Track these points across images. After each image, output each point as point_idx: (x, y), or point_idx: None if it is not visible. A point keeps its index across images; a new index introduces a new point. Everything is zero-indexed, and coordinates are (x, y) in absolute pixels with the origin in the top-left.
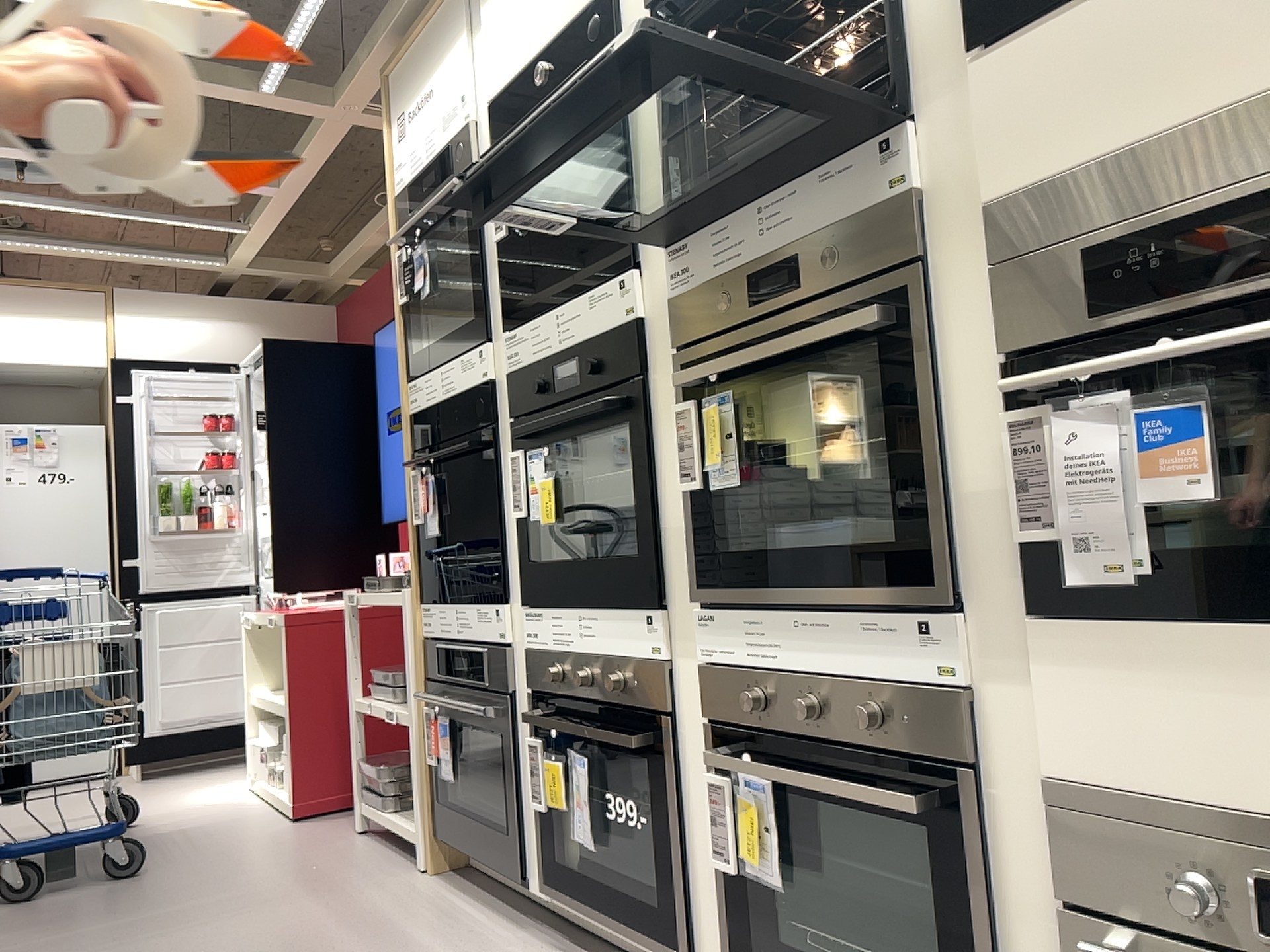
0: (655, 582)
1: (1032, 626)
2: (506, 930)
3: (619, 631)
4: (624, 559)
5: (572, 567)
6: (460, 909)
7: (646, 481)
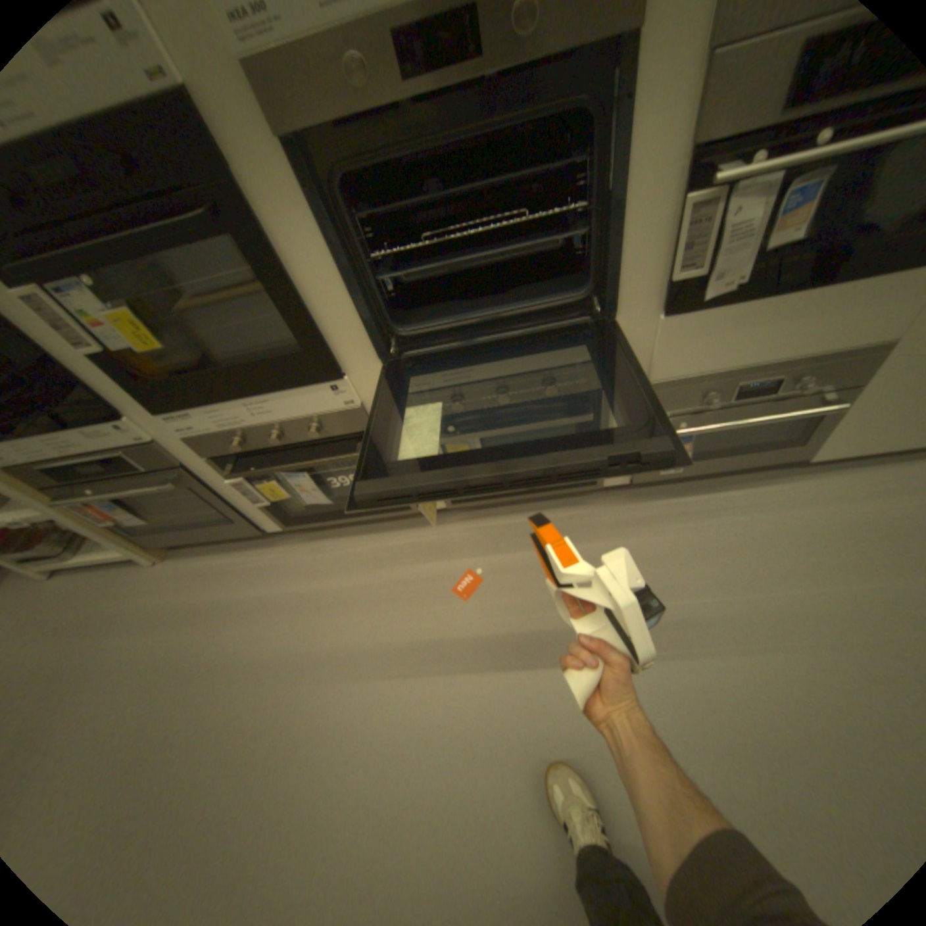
0: (328, 363)
1: (662, 321)
2: (265, 554)
3: (298, 401)
4: (274, 353)
5: (186, 368)
6: (219, 566)
7: (286, 290)
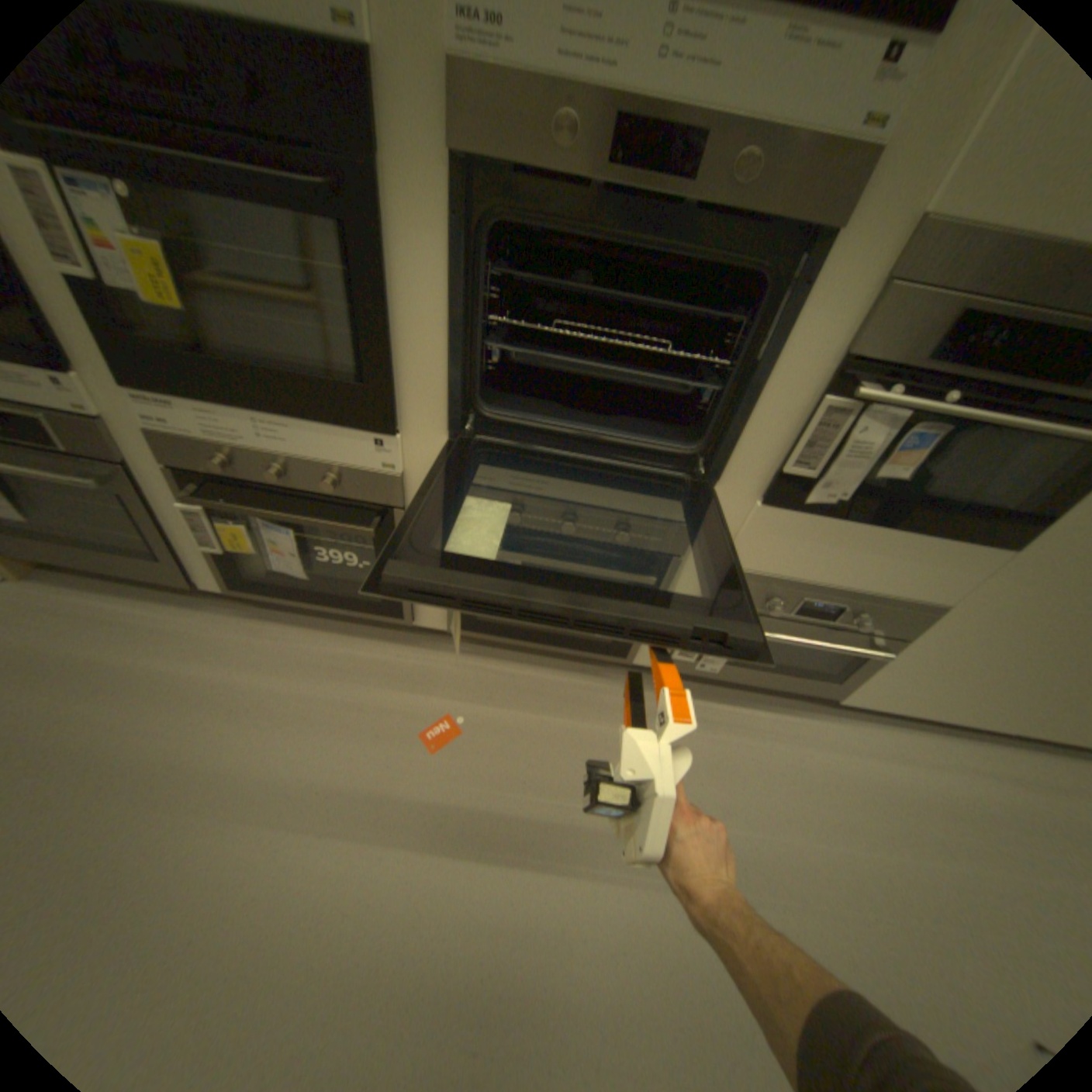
0: (389, 412)
1: (758, 508)
2: (185, 616)
3: (329, 441)
4: (327, 375)
5: (201, 348)
6: (109, 611)
7: (379, 312)
